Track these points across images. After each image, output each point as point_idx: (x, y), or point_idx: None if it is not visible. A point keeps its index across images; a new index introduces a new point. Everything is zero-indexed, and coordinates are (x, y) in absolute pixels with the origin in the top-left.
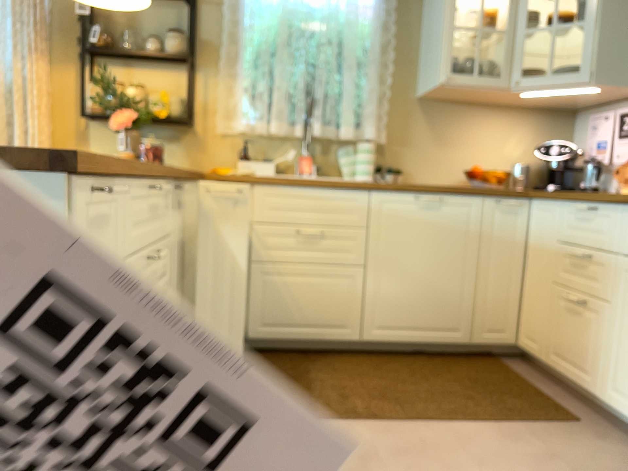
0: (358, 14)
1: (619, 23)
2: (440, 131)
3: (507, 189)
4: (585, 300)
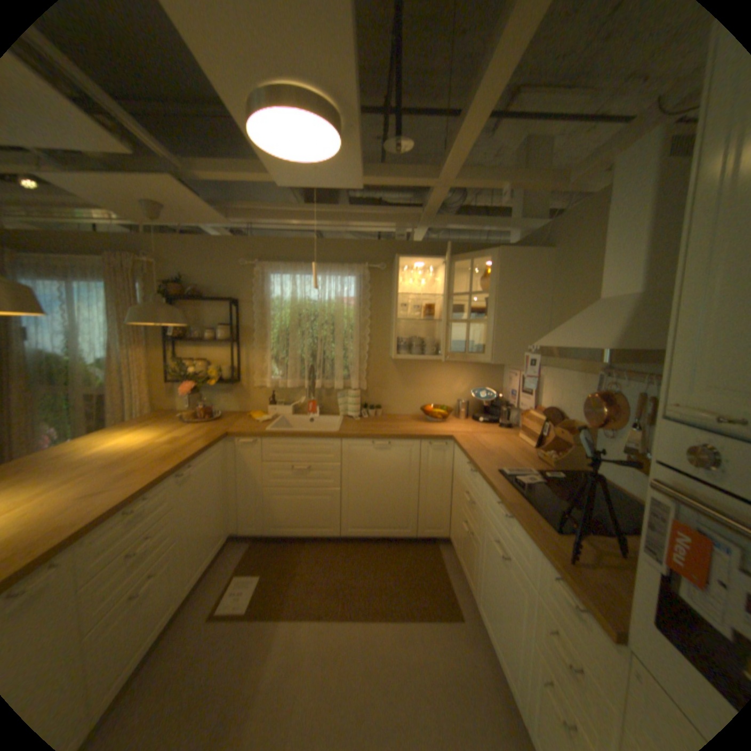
0: (344, 305)
1: (509, 323)
2: (407, 378)
3: (438, 433)
4: (471, 530)
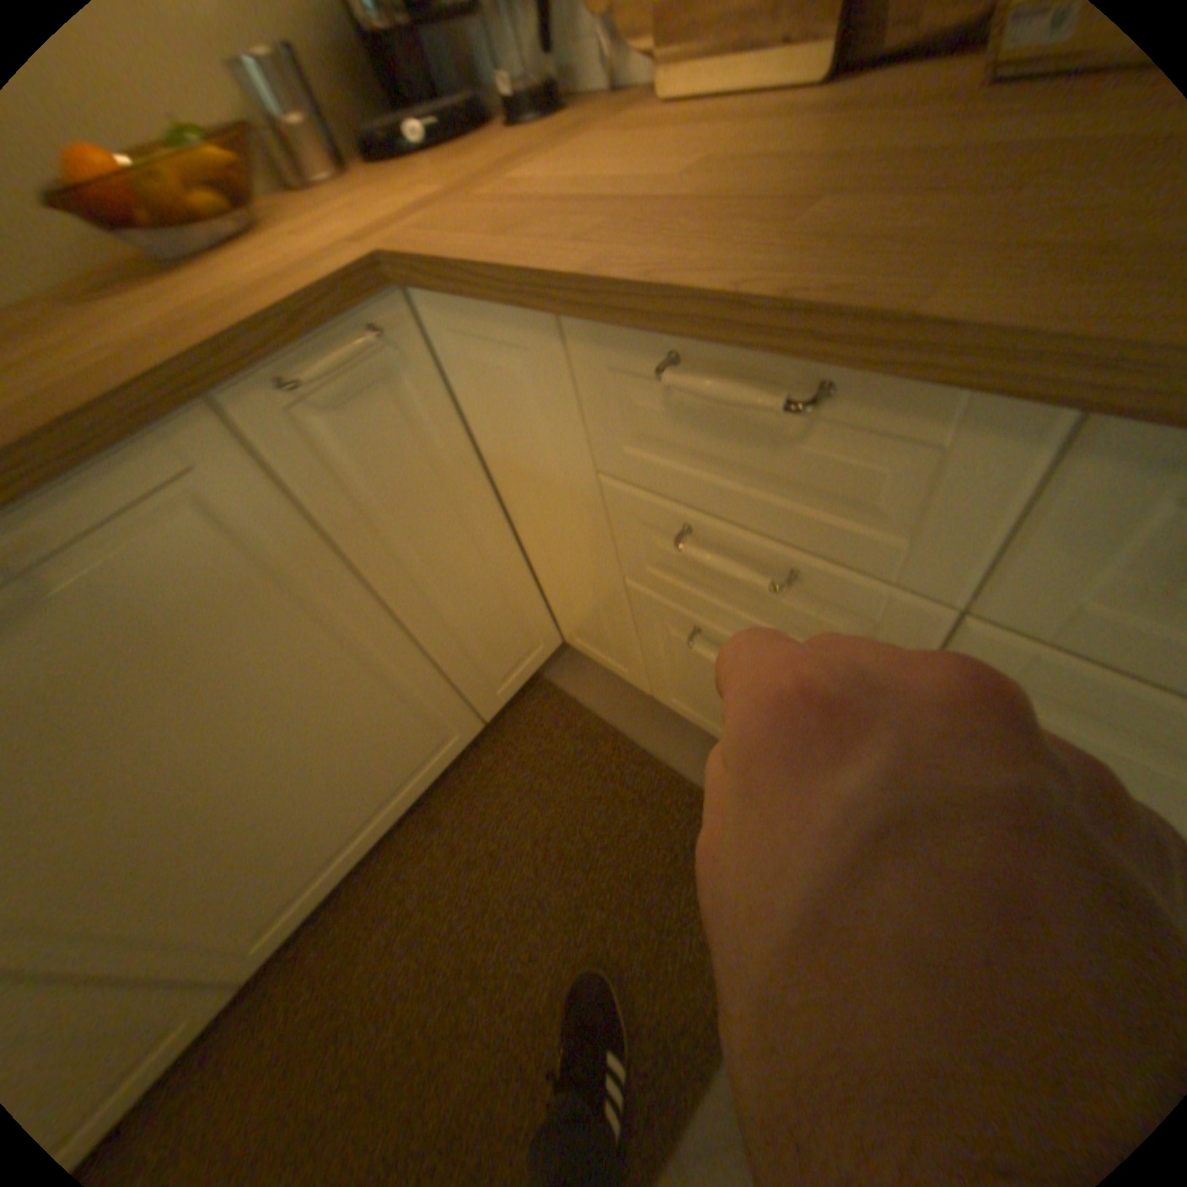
0: None
1: None
2: None
3: (267, 288)
4: None
